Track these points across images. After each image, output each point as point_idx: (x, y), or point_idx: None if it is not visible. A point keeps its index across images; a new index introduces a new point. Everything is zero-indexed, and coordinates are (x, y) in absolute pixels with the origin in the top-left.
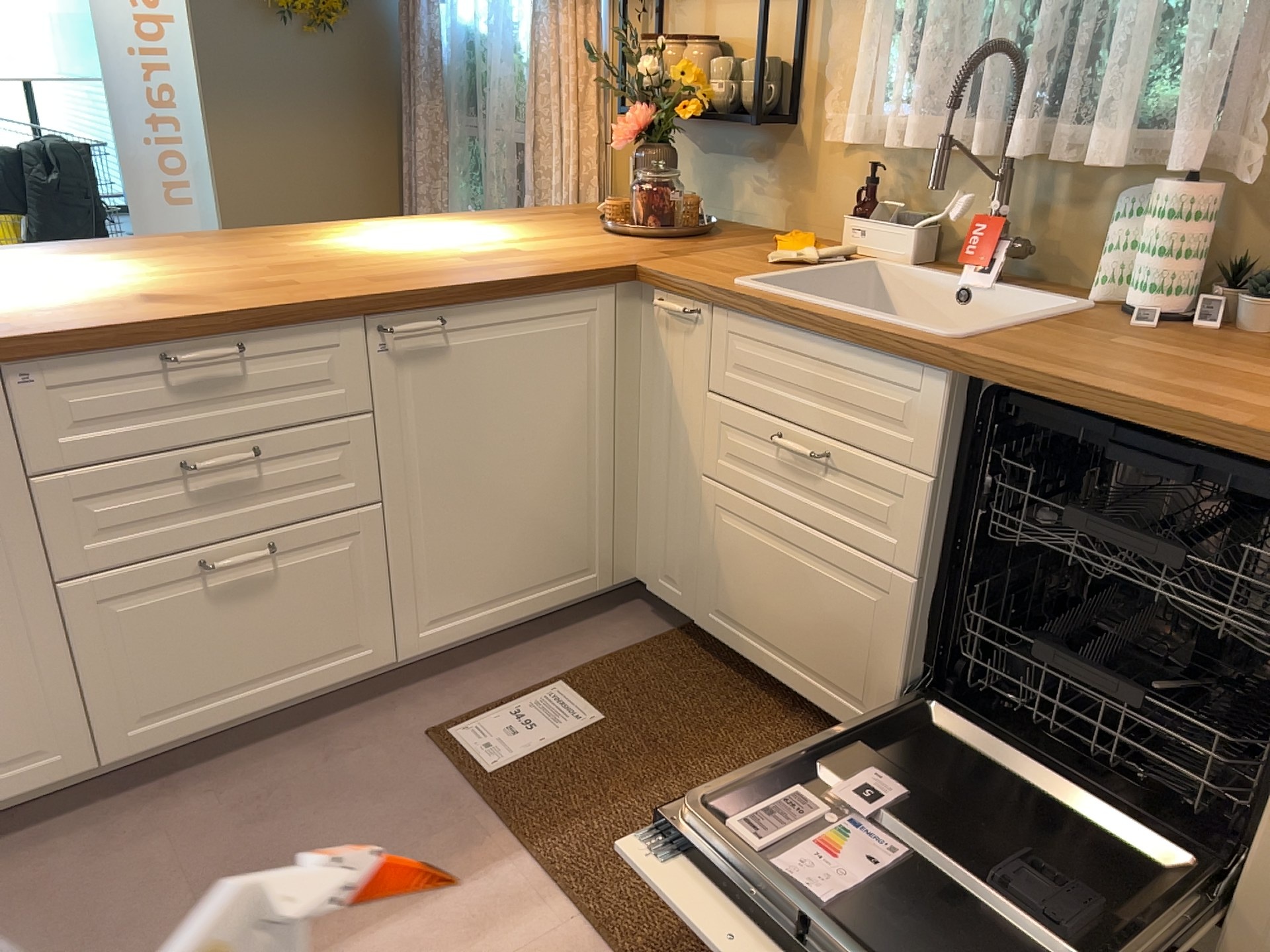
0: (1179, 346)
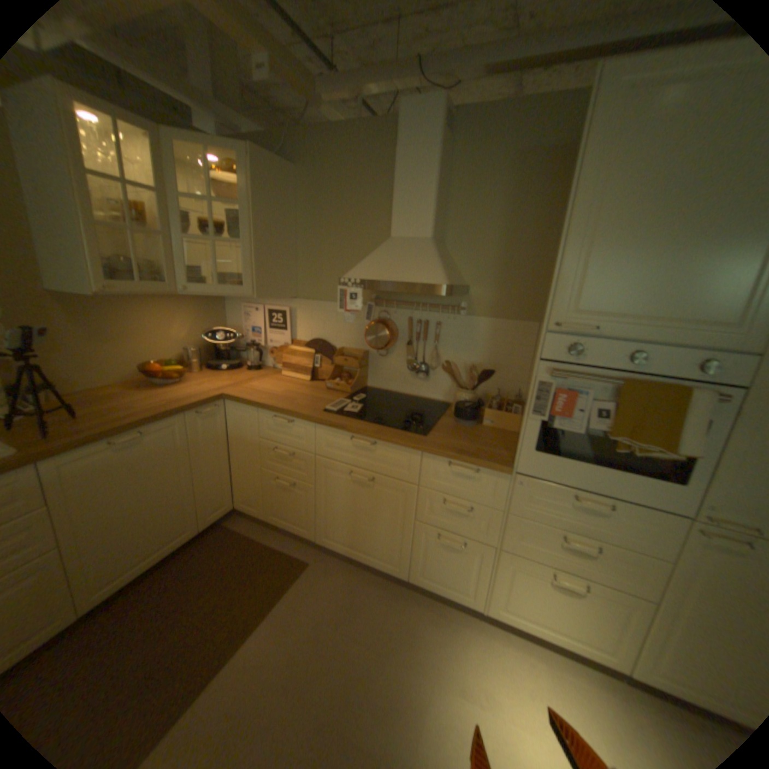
0: (55, 416)
